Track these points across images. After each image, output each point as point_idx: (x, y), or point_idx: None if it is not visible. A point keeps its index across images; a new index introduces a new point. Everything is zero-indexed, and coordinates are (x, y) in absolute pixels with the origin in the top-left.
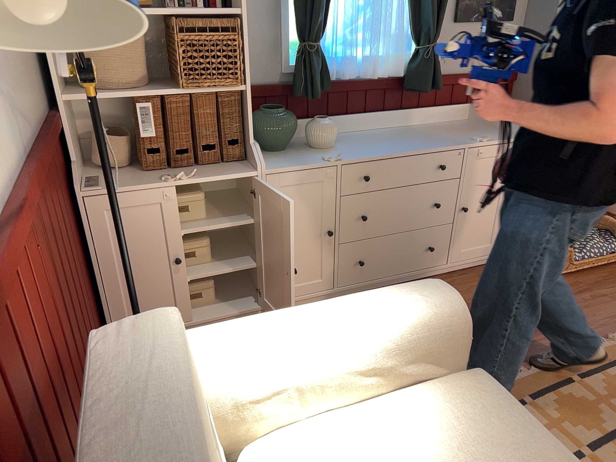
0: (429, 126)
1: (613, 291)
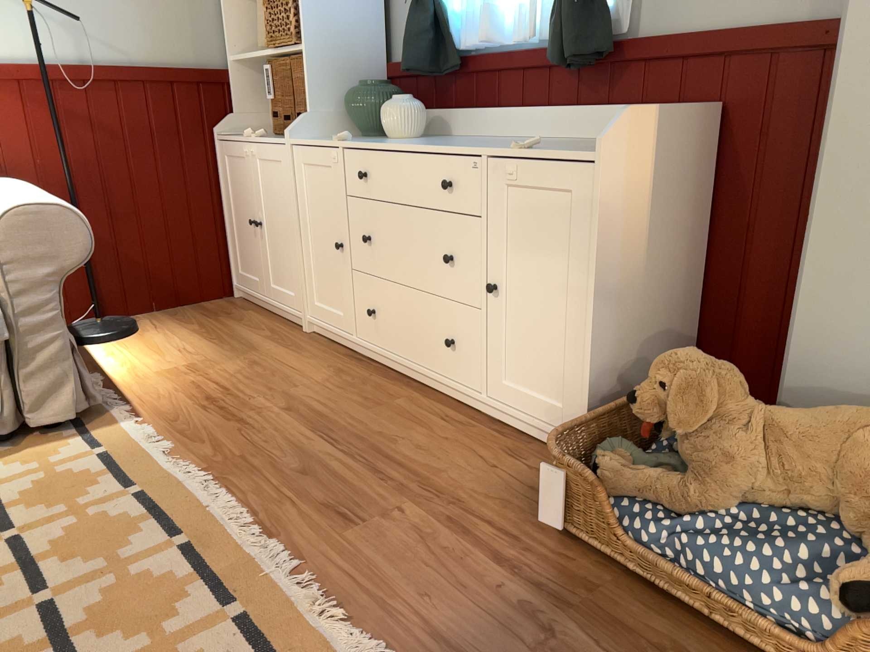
0: (595, 142)
1: None
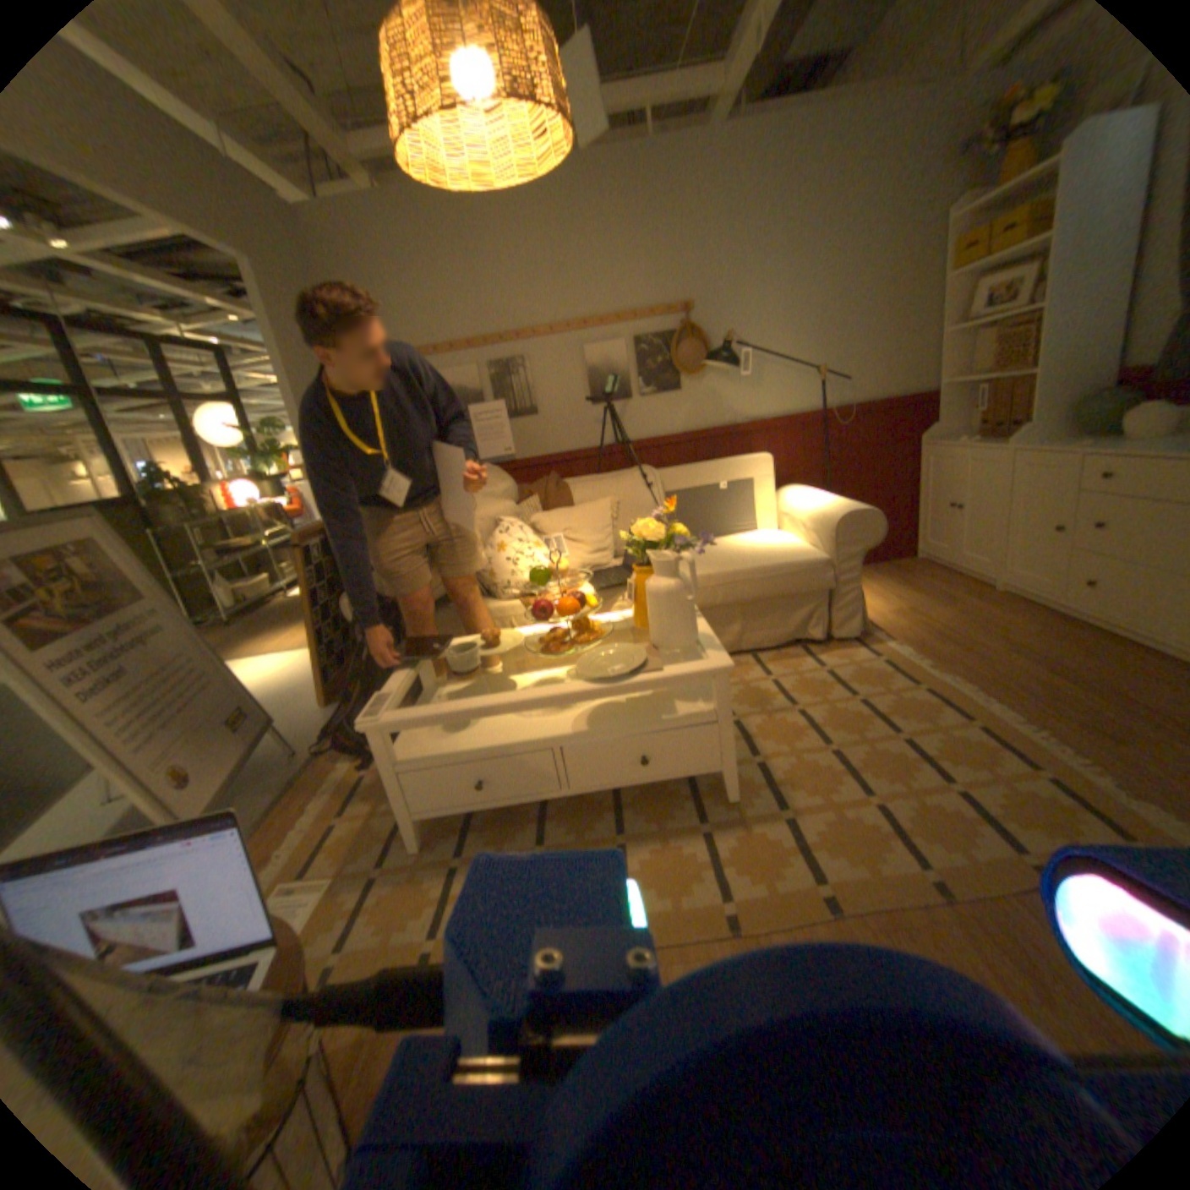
0: None
1: None
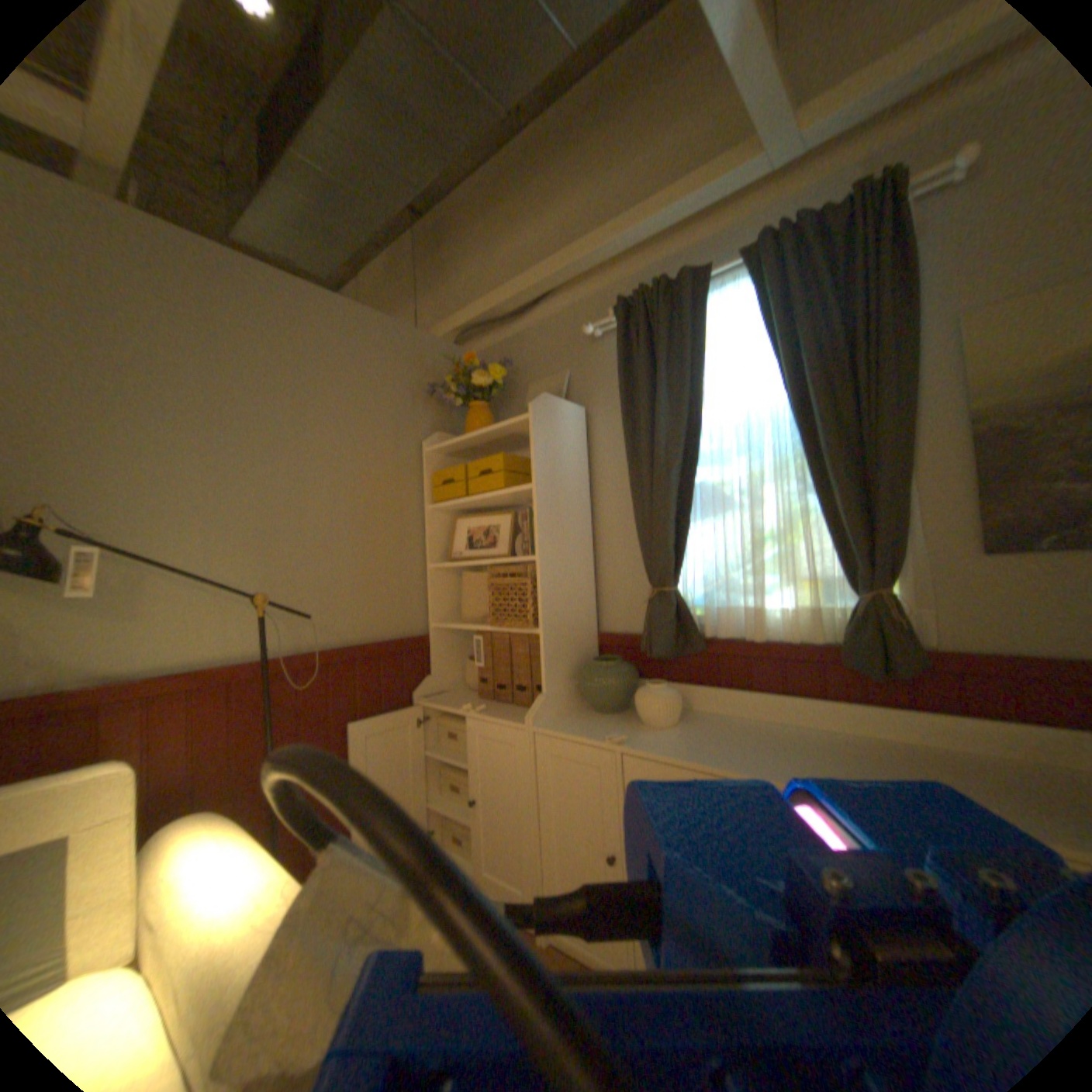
0: (929, 752)
1: None
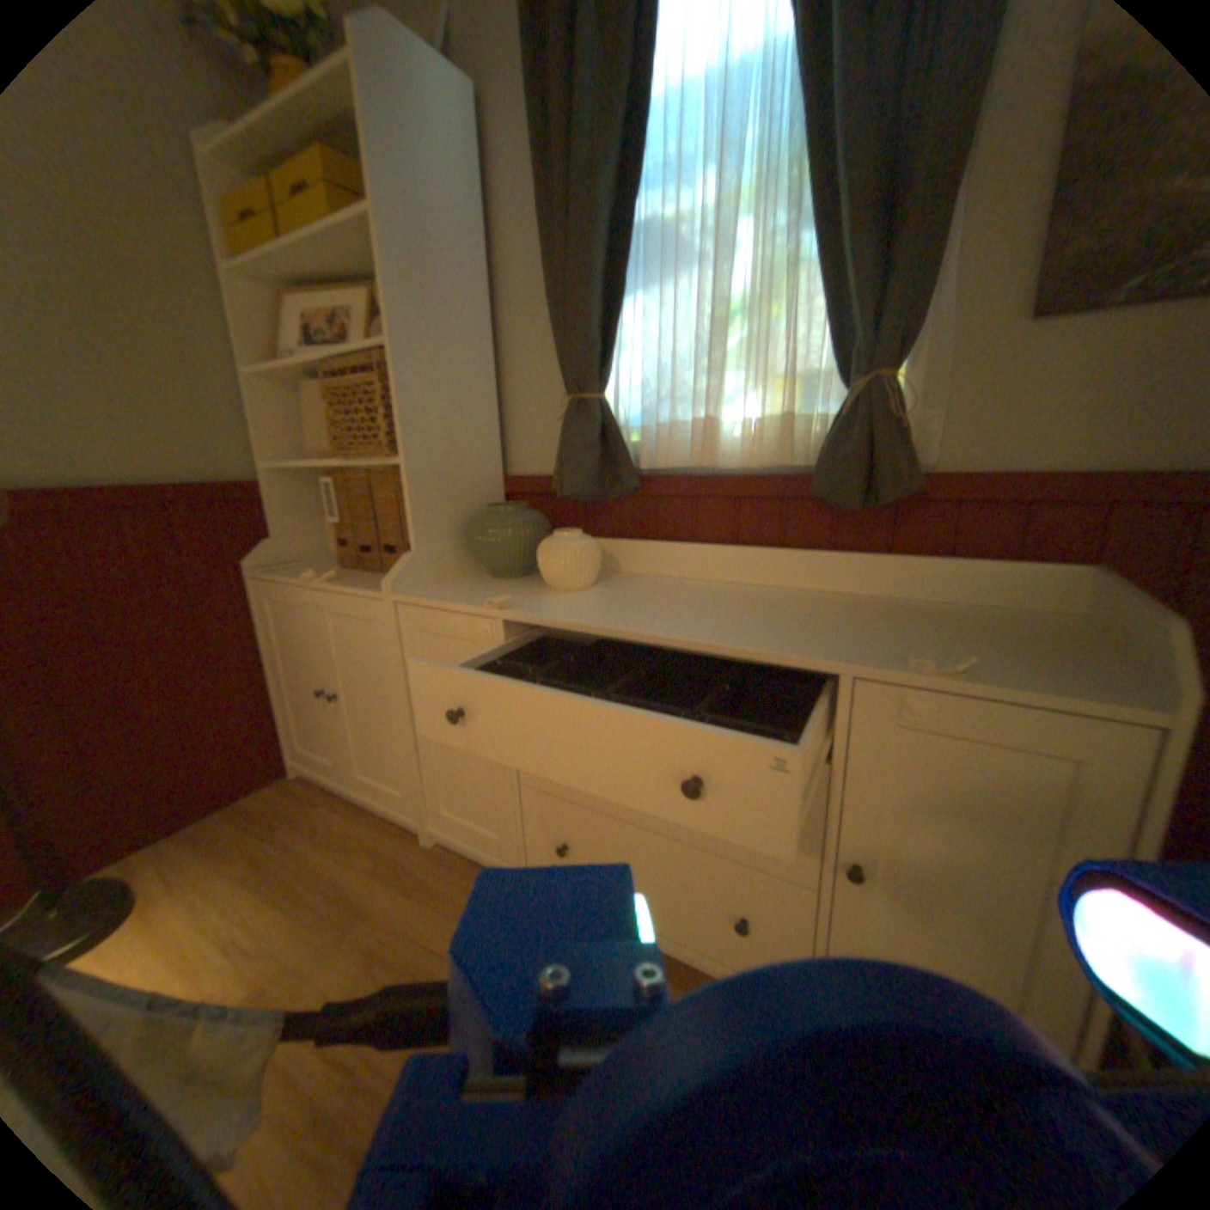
0: (899, 604)
1: None
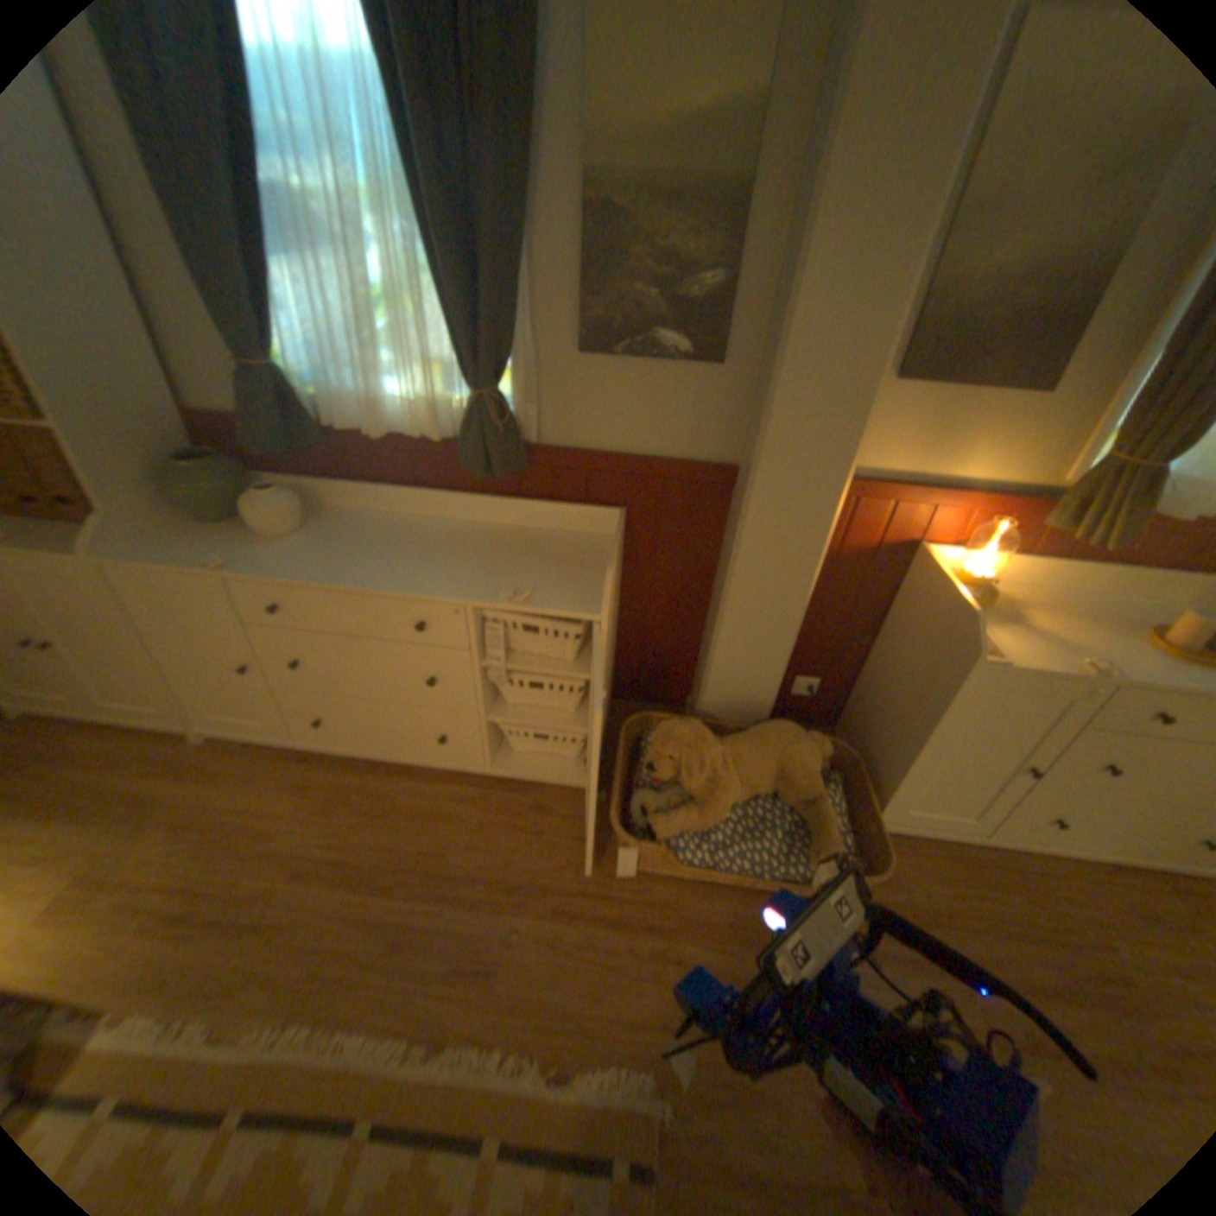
0: (522, 534)
1: (710, 961)
